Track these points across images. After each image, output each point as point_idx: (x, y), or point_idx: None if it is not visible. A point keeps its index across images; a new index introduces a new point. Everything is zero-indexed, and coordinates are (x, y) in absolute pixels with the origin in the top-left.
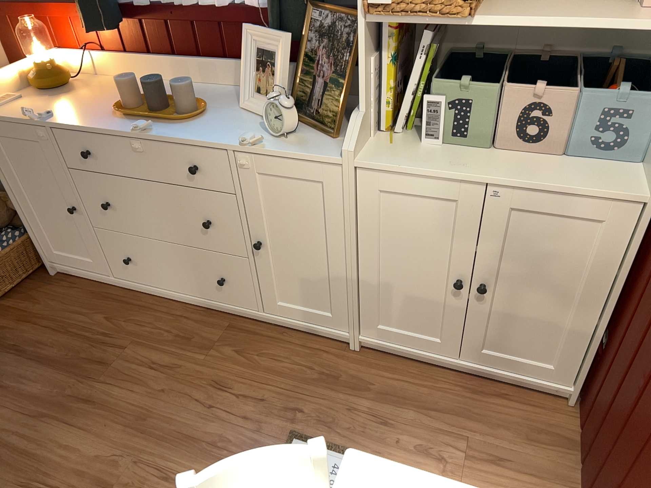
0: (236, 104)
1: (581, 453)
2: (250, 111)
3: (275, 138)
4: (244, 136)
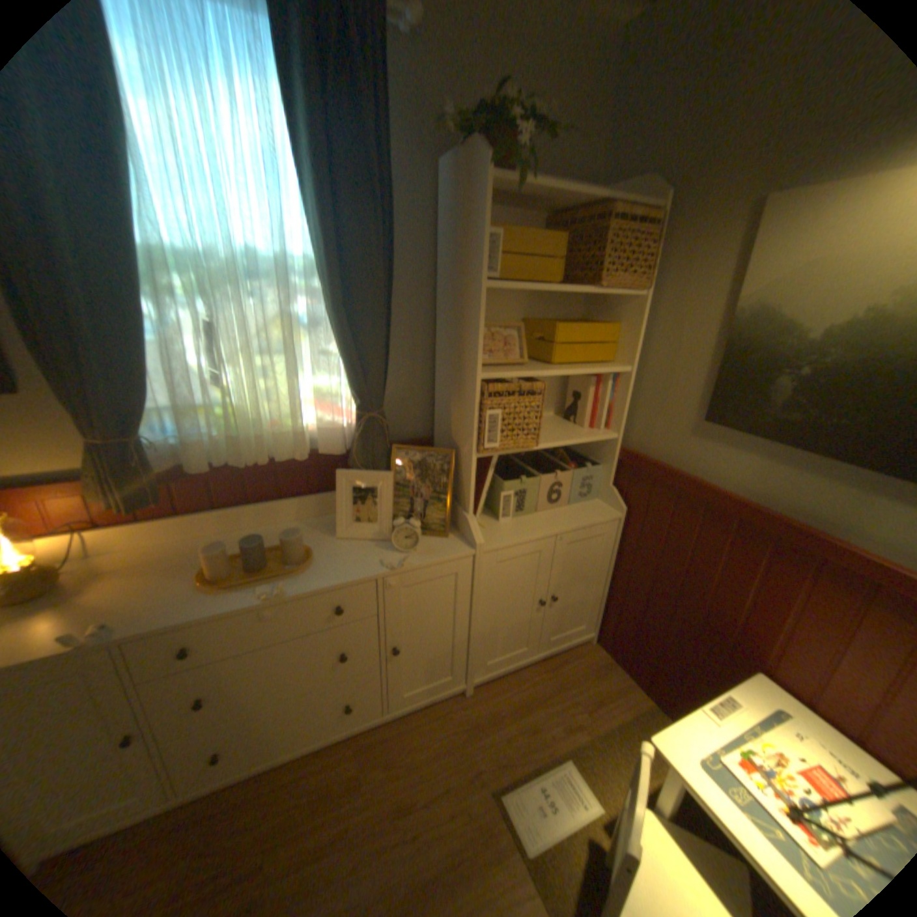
0: (327, 538)
1: (621, 670)
2: (350, 539)
3: (409, 555)
4: (386, 563)
